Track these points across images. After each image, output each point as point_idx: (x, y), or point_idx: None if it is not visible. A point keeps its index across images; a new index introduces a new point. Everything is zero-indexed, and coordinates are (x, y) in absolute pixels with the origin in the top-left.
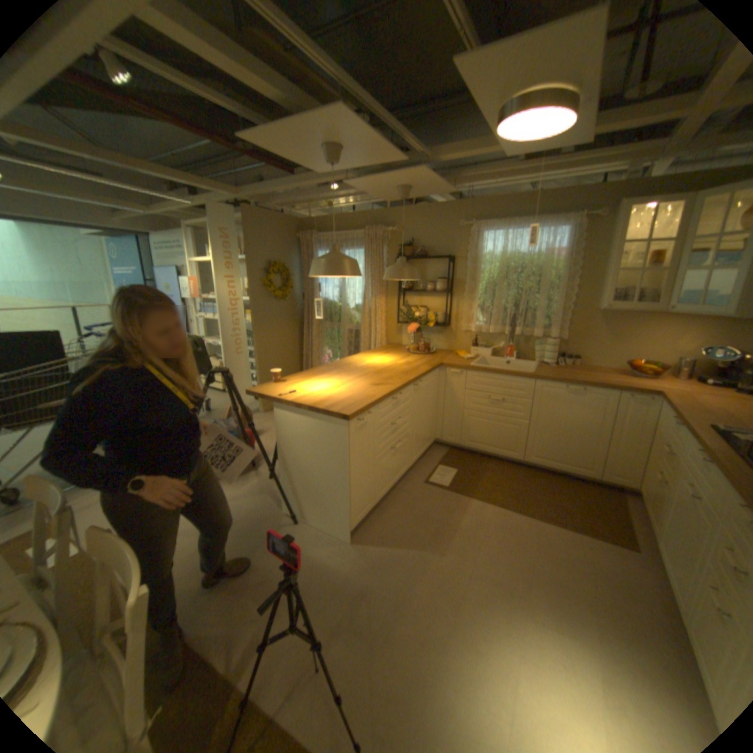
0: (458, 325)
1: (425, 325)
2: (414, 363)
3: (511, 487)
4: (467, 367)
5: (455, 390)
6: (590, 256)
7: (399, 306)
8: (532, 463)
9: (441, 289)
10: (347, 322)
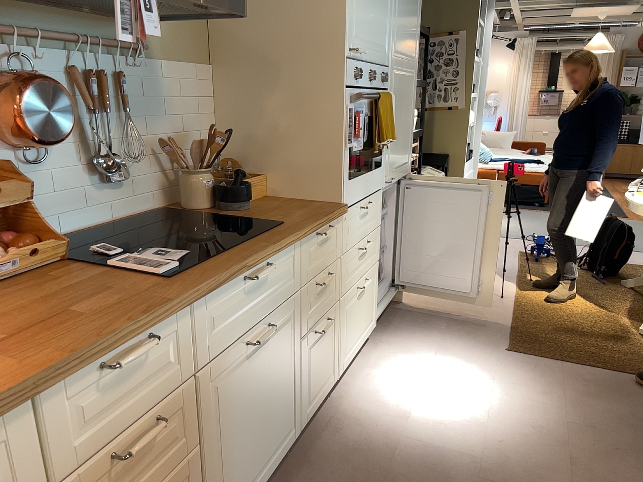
0: None
1: None
2: None
3: None
4: None
5: None
6: None
7: None
8: None
9: None
10: None
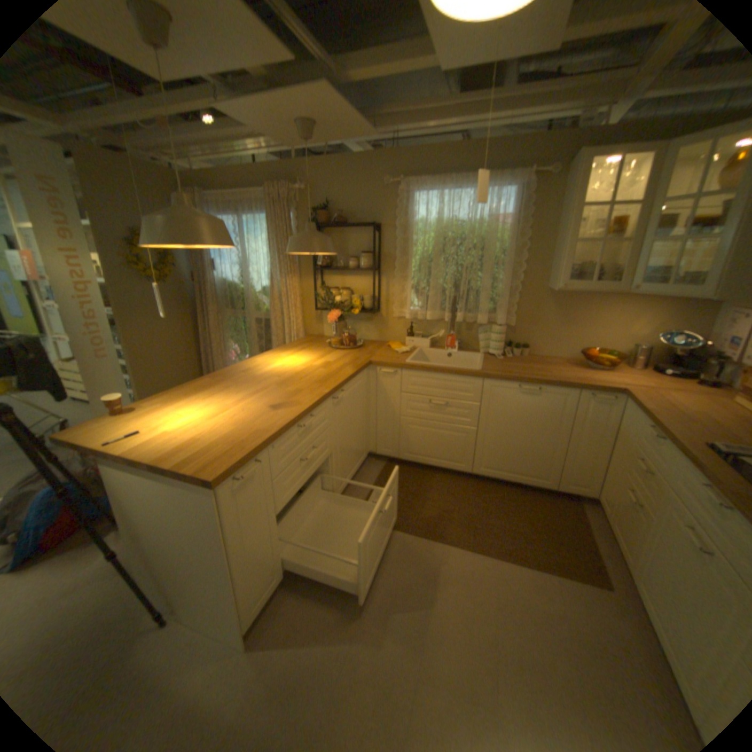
0: (390, 311)
1: (350, 311)
2: (336, 363)
3: (460, 511)
4: (403, 366)
5: (389, 393)
6: (539, 224)
7: (317, 287)
8: (482, 475)
9: (367, 265)
10: (254, 308)
